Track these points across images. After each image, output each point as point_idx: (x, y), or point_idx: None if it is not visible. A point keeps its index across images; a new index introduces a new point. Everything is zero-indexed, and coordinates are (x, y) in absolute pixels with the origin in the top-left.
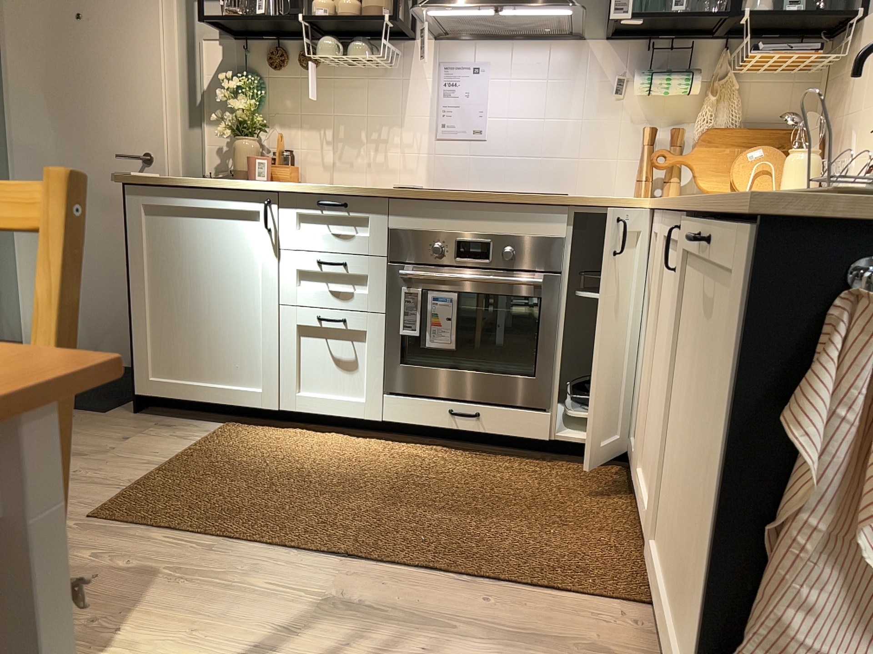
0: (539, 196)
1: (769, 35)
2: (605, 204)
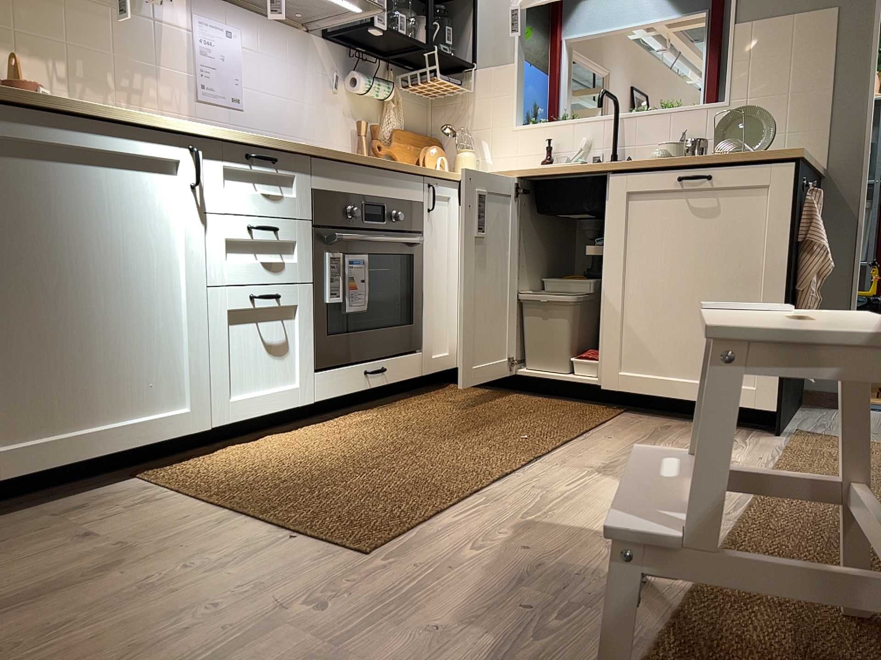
0: (410, 165)
1: (411, 66)
2: (443, 174)
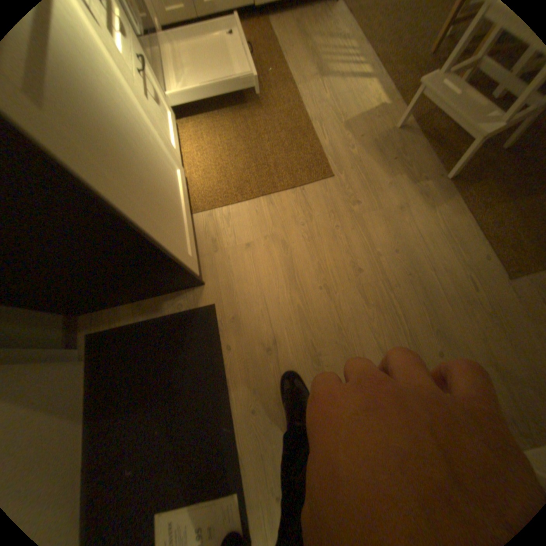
0: None
1: None
2: None
